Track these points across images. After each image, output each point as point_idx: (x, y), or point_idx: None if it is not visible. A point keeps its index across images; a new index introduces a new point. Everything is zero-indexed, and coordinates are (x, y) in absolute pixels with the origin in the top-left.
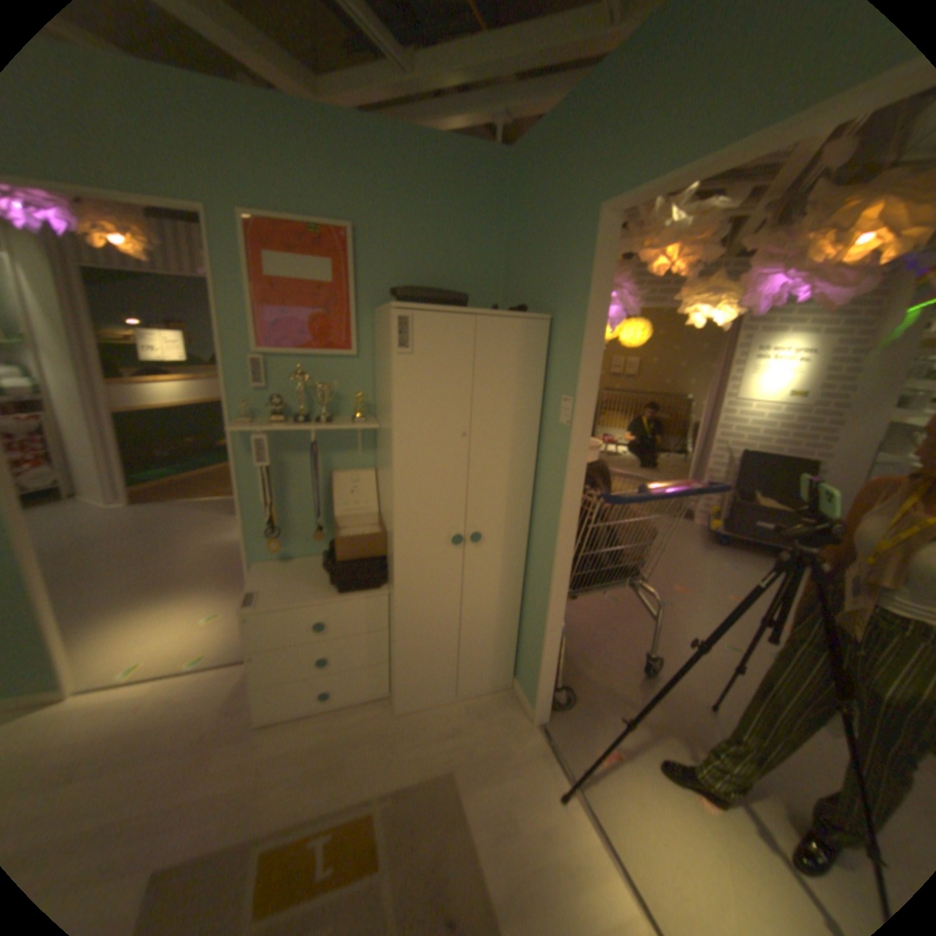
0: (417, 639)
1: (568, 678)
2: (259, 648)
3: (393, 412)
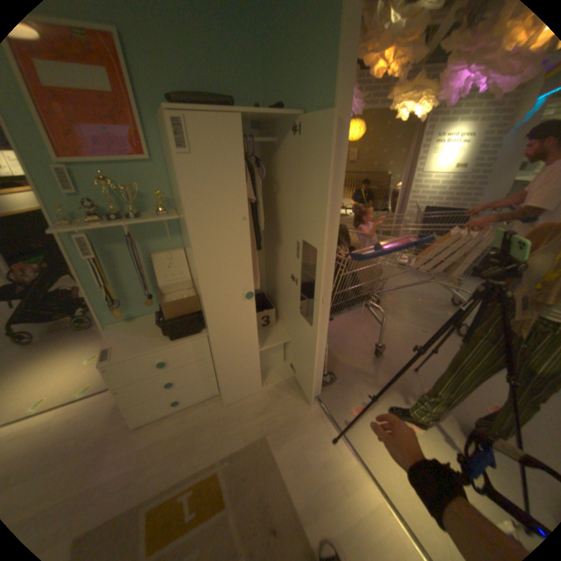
0: (230, 362)
1: (329, 364)
2: (119, 386)
3: (183, 206)
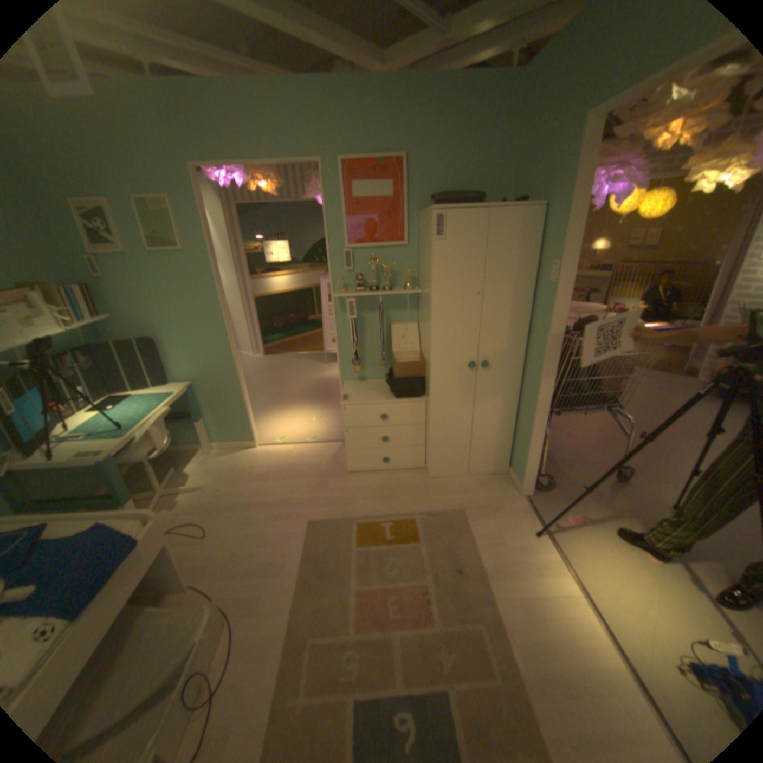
0: (442, 430)
1: (551, 474)
2: (350, 426)
3: (431, 279)
